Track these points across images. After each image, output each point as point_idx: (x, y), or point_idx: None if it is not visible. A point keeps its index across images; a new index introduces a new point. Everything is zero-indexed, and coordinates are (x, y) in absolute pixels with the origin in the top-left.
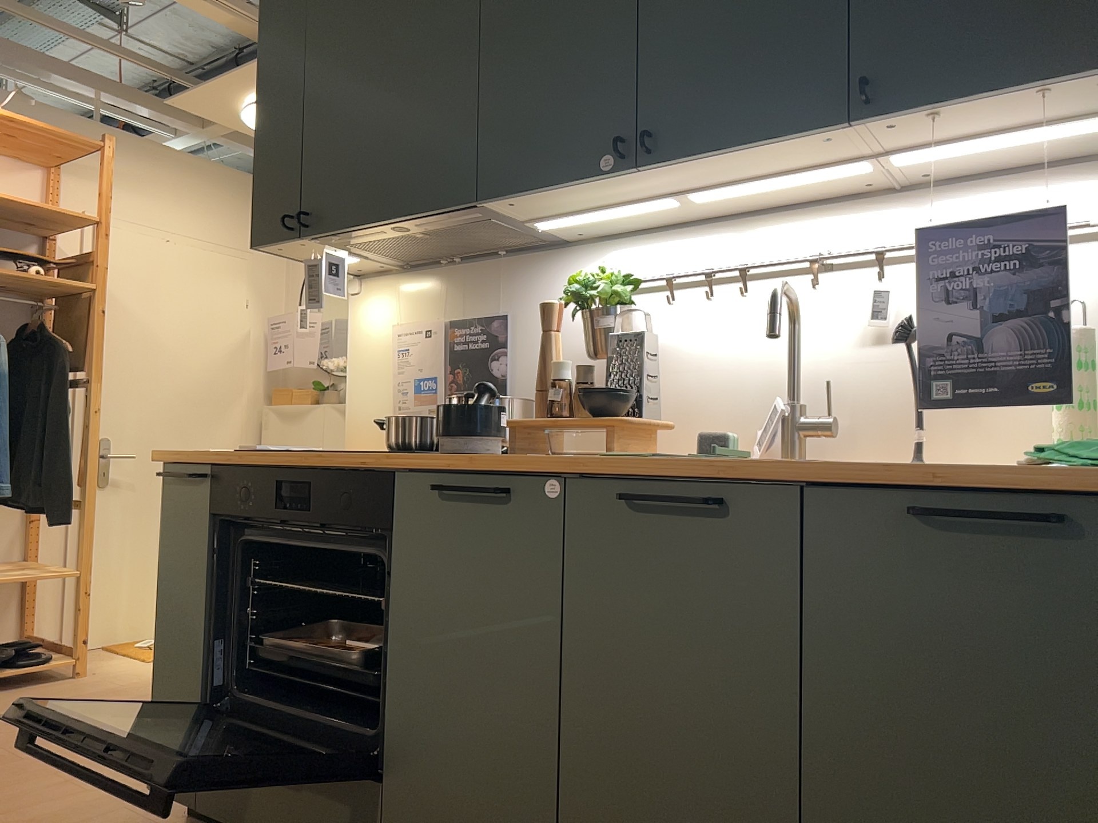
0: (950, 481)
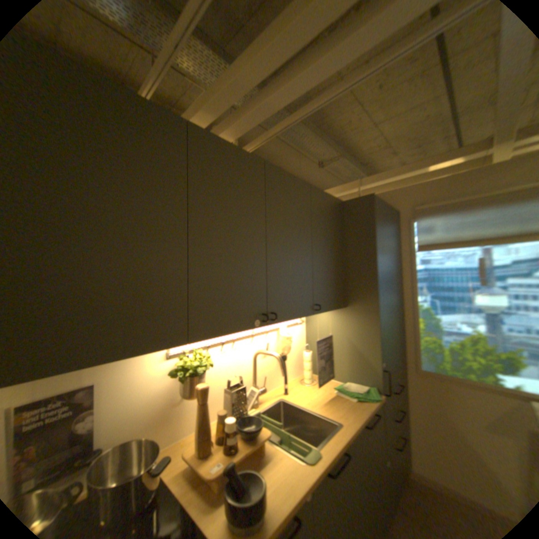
0: (371, 418)
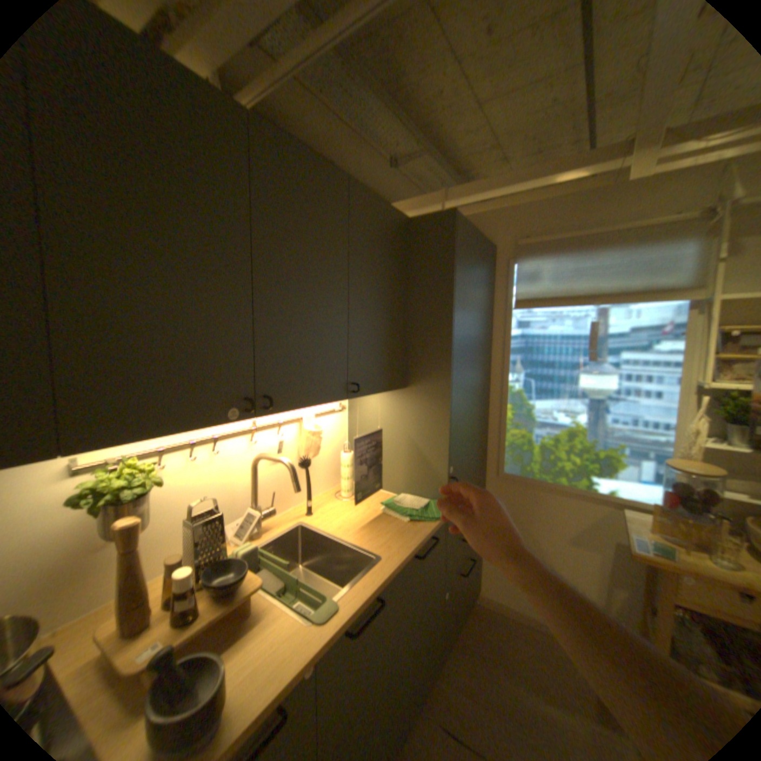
0: (423, 543)
